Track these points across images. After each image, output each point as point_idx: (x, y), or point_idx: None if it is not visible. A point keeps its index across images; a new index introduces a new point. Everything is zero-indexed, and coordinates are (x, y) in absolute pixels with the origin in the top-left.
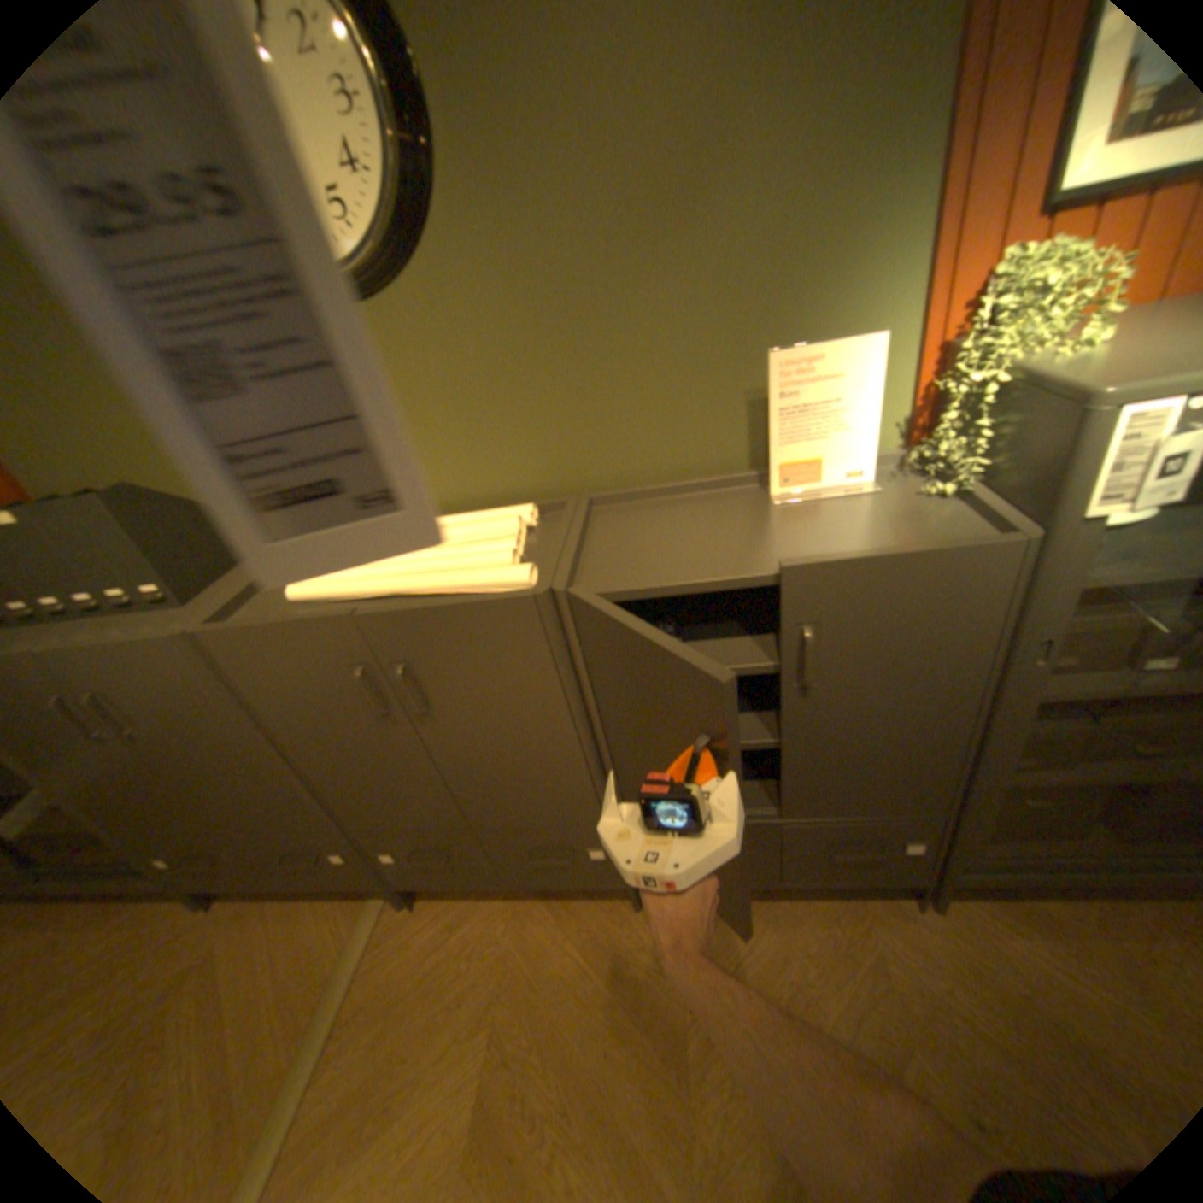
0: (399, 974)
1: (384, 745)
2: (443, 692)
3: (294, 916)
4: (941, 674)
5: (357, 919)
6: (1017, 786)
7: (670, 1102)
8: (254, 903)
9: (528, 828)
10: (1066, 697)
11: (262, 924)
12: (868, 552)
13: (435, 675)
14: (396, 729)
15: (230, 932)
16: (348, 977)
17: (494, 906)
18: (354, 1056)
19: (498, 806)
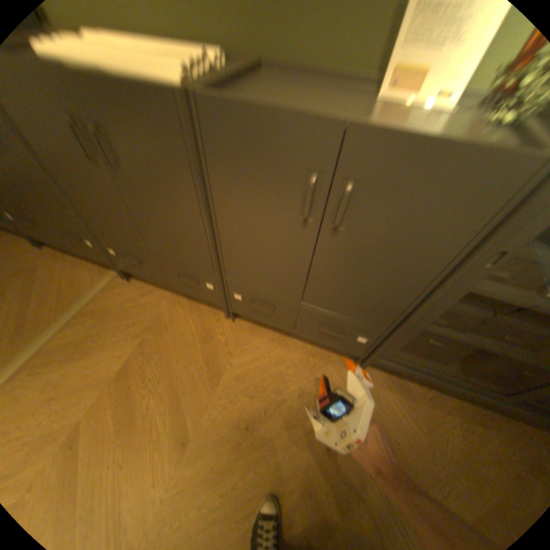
0: (112, 303)
1: (95, 180)
2: (121, 153)
3: (76, 263)
4: (422, 248)
5: (103, 274)
6: (429, 329)
7: (204, 392)
8: (60, 251)
9: (176, 259)
10: (488, 292)
11: (61, 261)
12: (420, 128)
13: (114, 136)
14: (99, 171)
15: (46, 259)
16: (90, 296)
17: (165, 292)
18: (81, 326)
19: (160, 241)
